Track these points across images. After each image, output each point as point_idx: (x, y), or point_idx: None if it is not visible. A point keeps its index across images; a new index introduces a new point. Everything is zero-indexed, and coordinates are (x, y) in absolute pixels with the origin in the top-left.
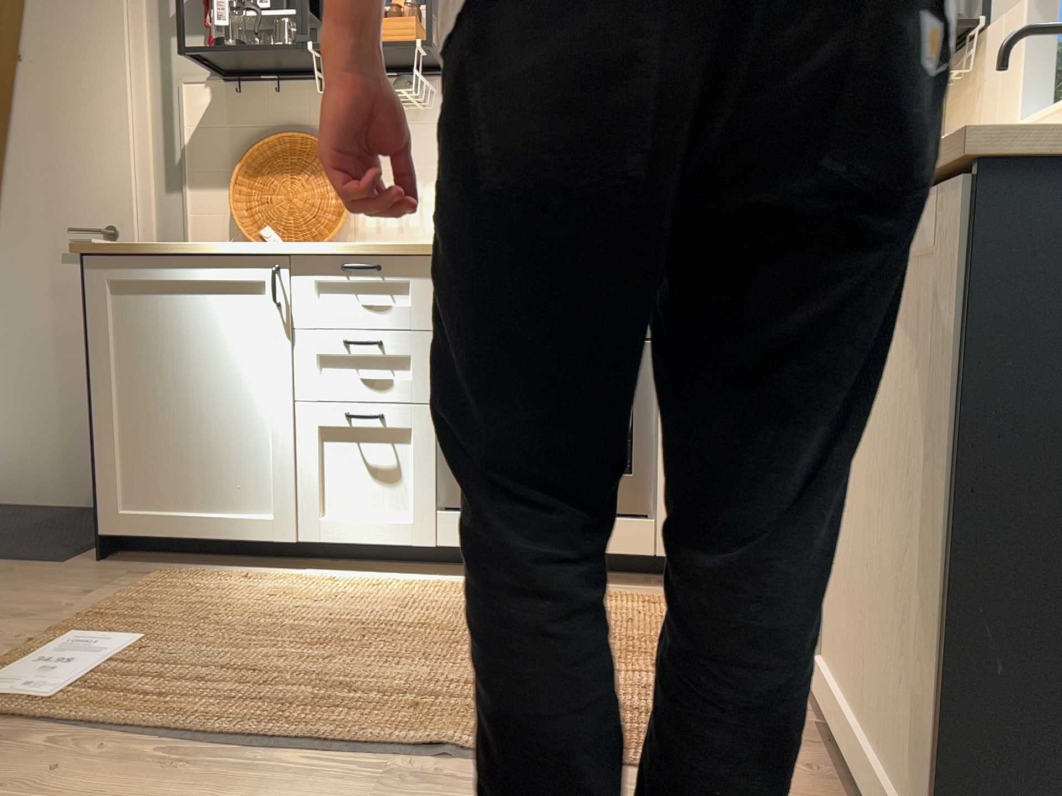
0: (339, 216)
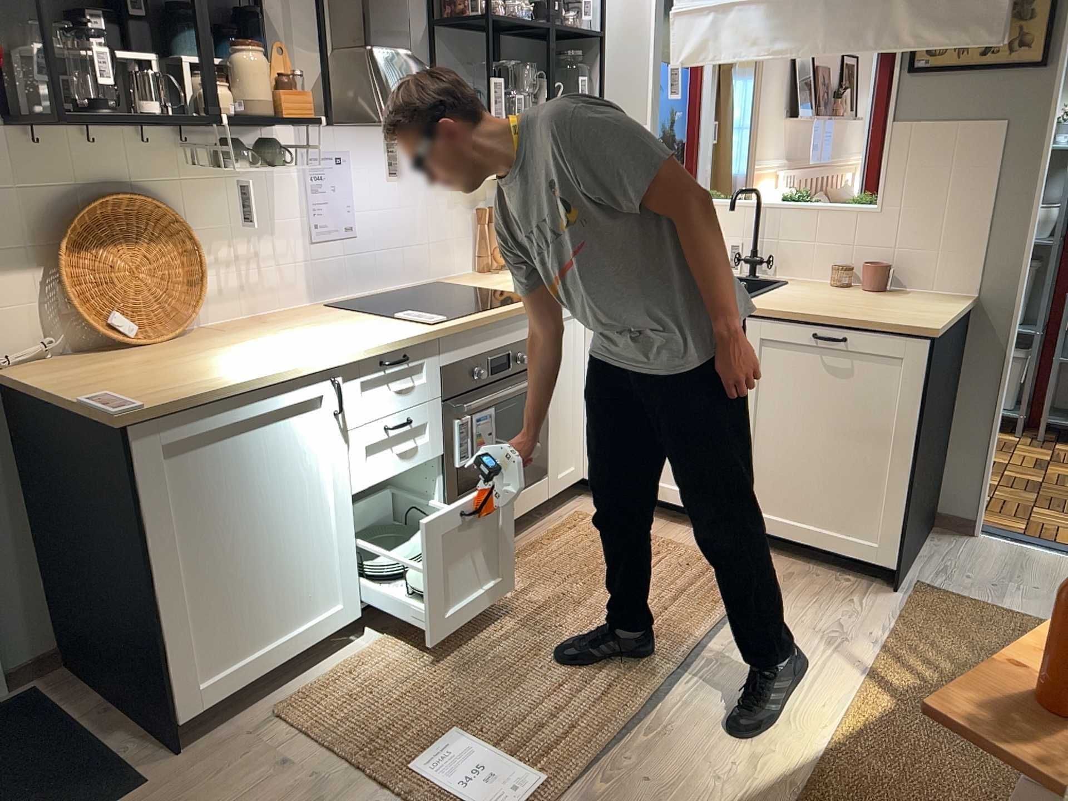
0: (194, 287)
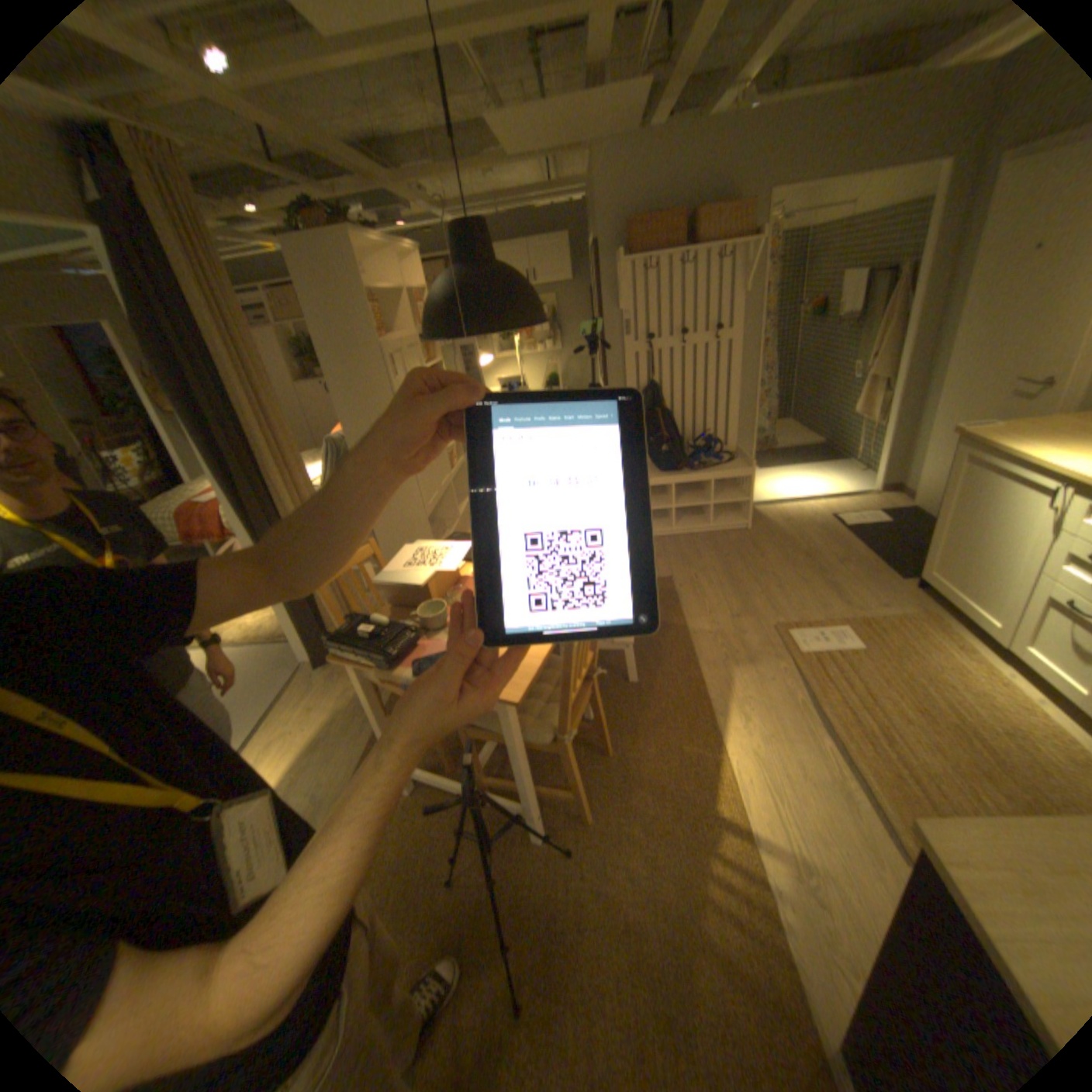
0: None
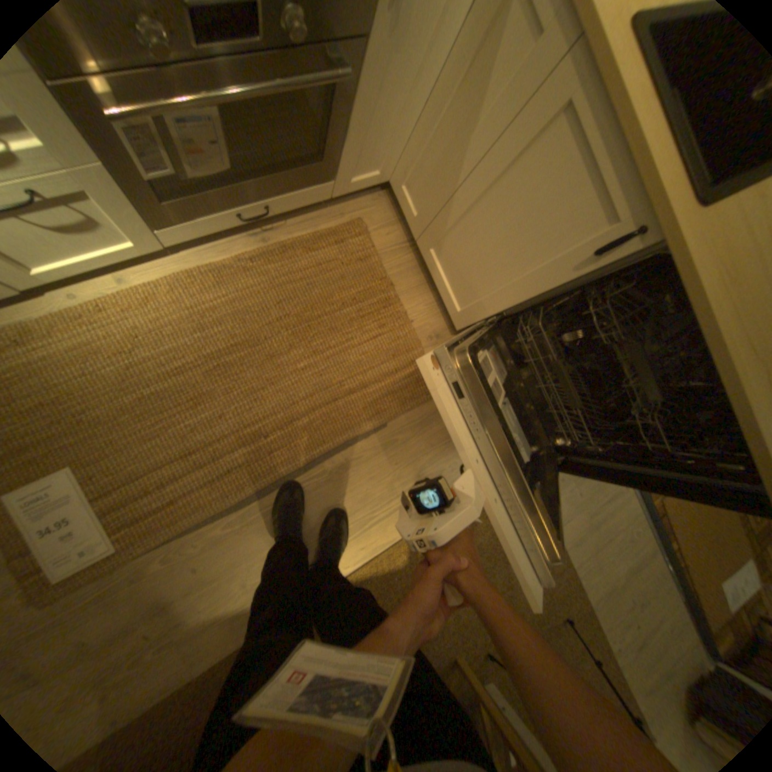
0: None
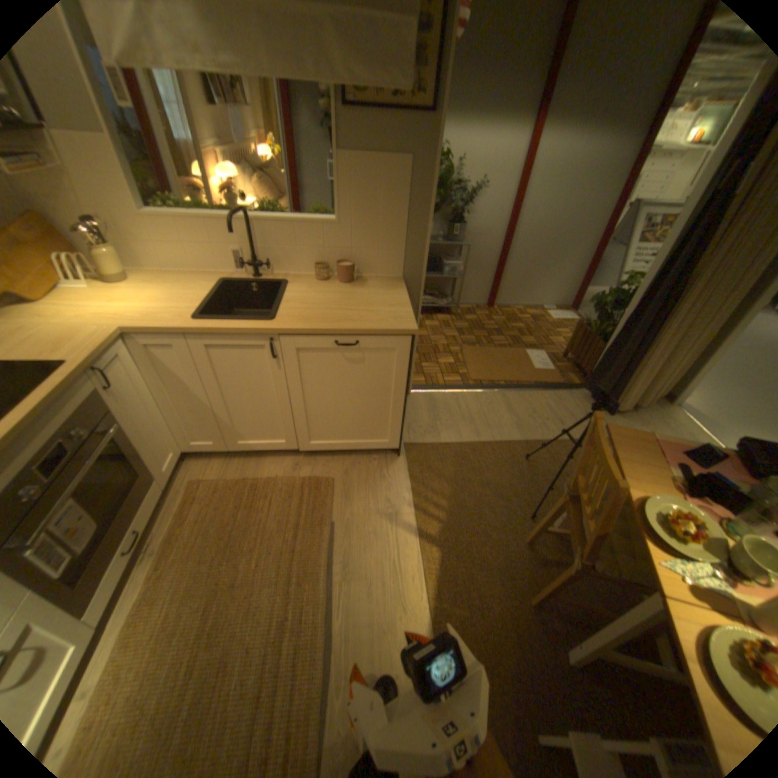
0: None
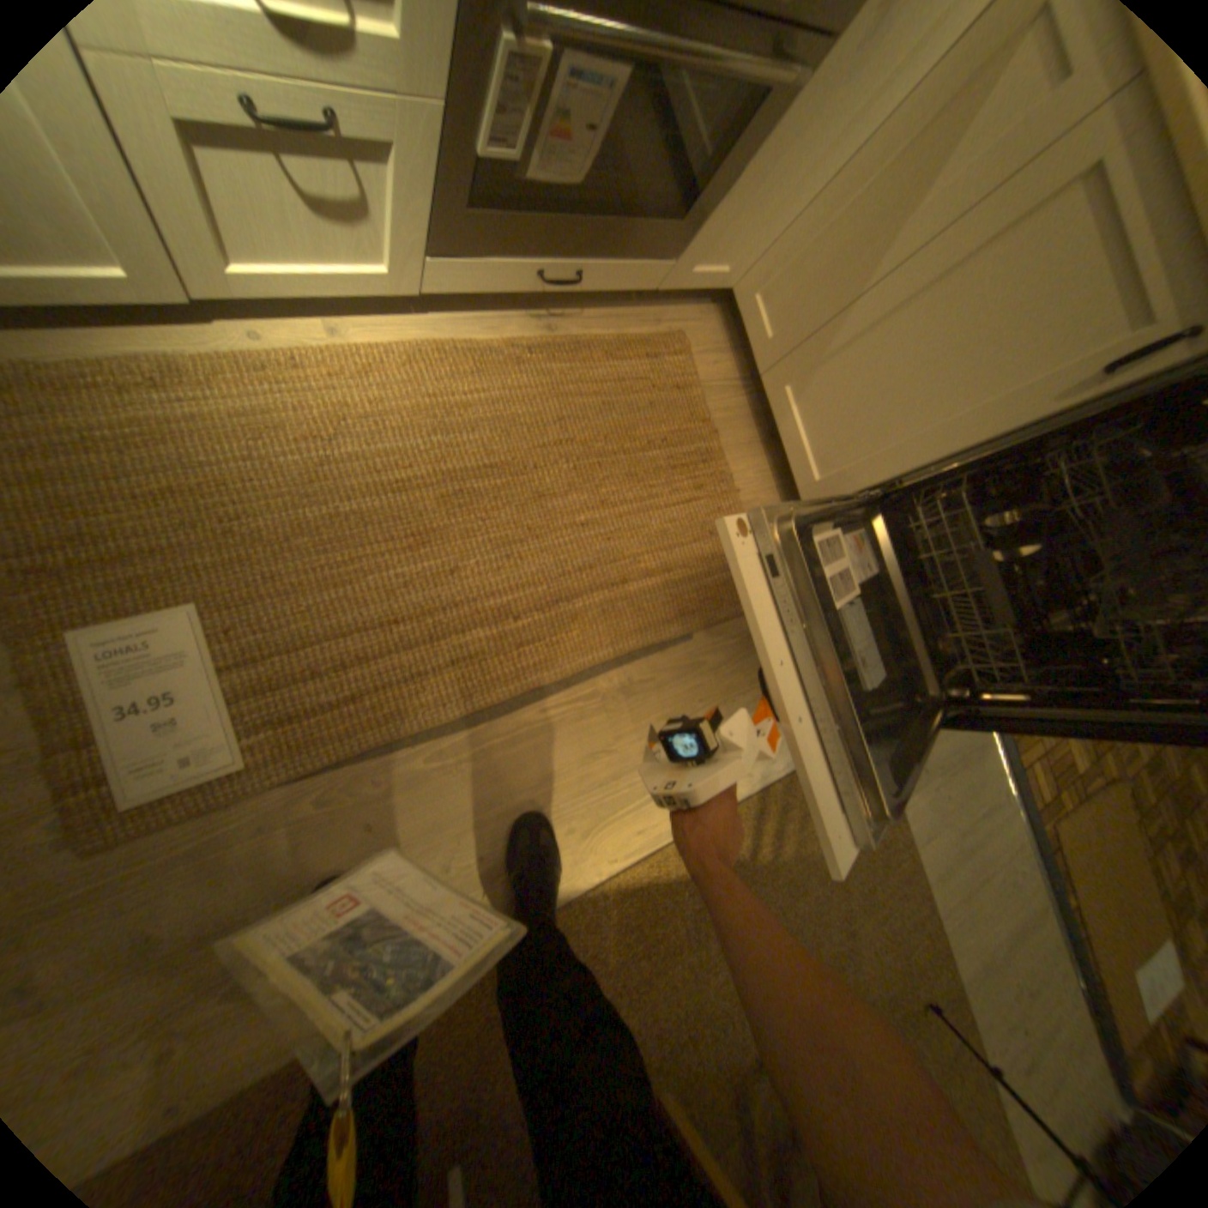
0: None
